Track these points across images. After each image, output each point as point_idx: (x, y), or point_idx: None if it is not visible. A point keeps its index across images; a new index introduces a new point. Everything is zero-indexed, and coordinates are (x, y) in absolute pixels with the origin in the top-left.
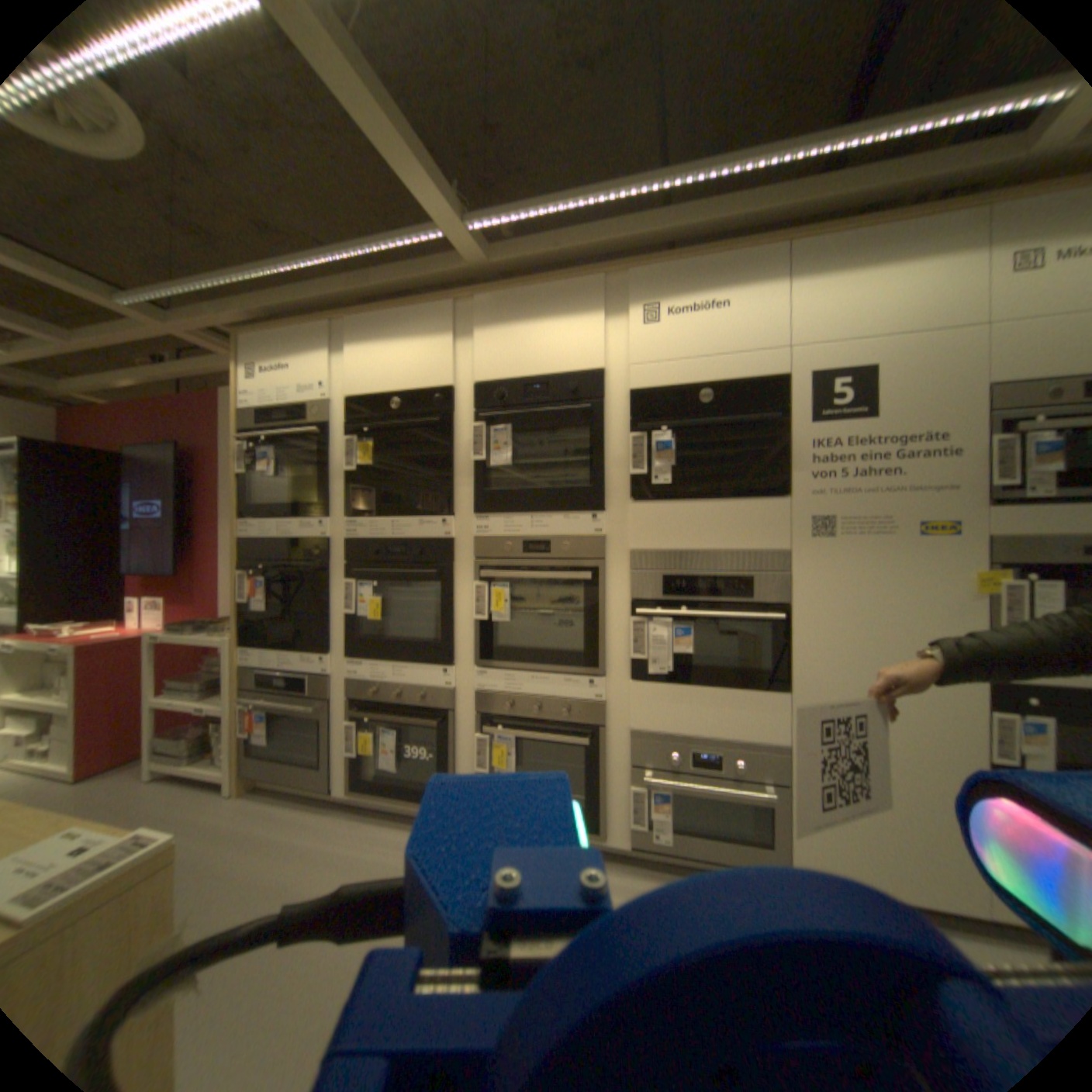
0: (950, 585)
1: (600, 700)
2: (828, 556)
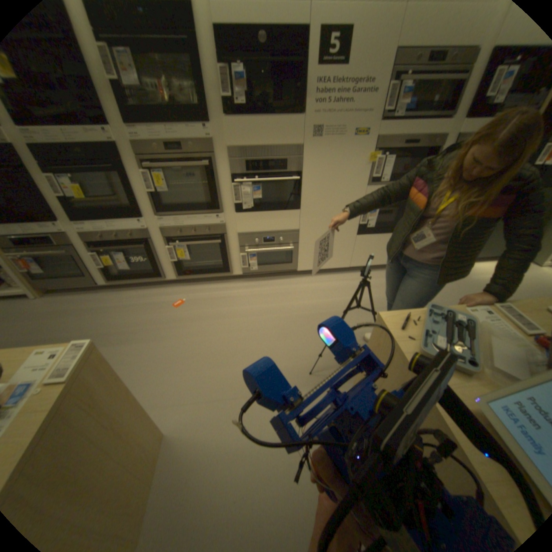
0: (360, 160)
1: (222, 224)
2: (318, 149)
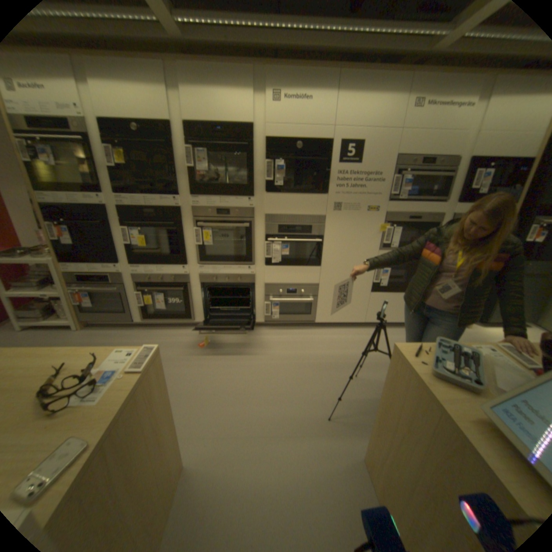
0: (372, 230)
1: (253, 274)
2: (337, 219)
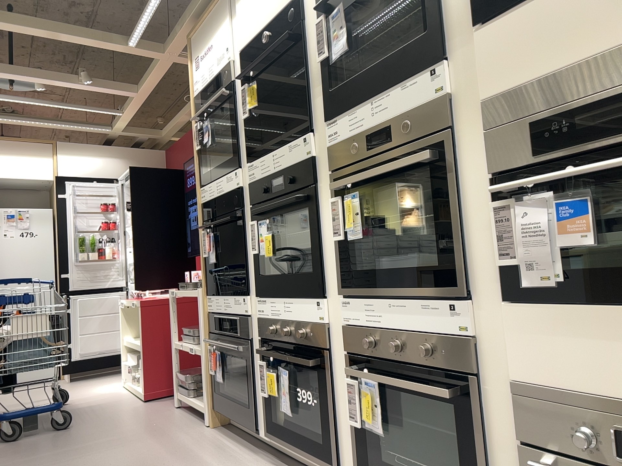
0: None
1: (468, 335)
2: None
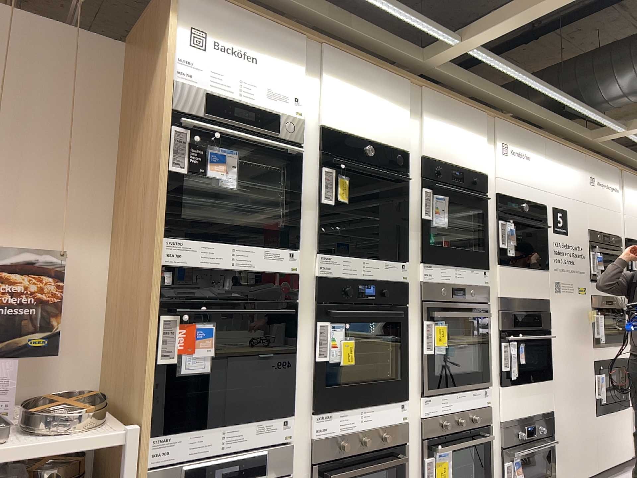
0: (584, 318)
1: (489, 404)
2: (558, 303)
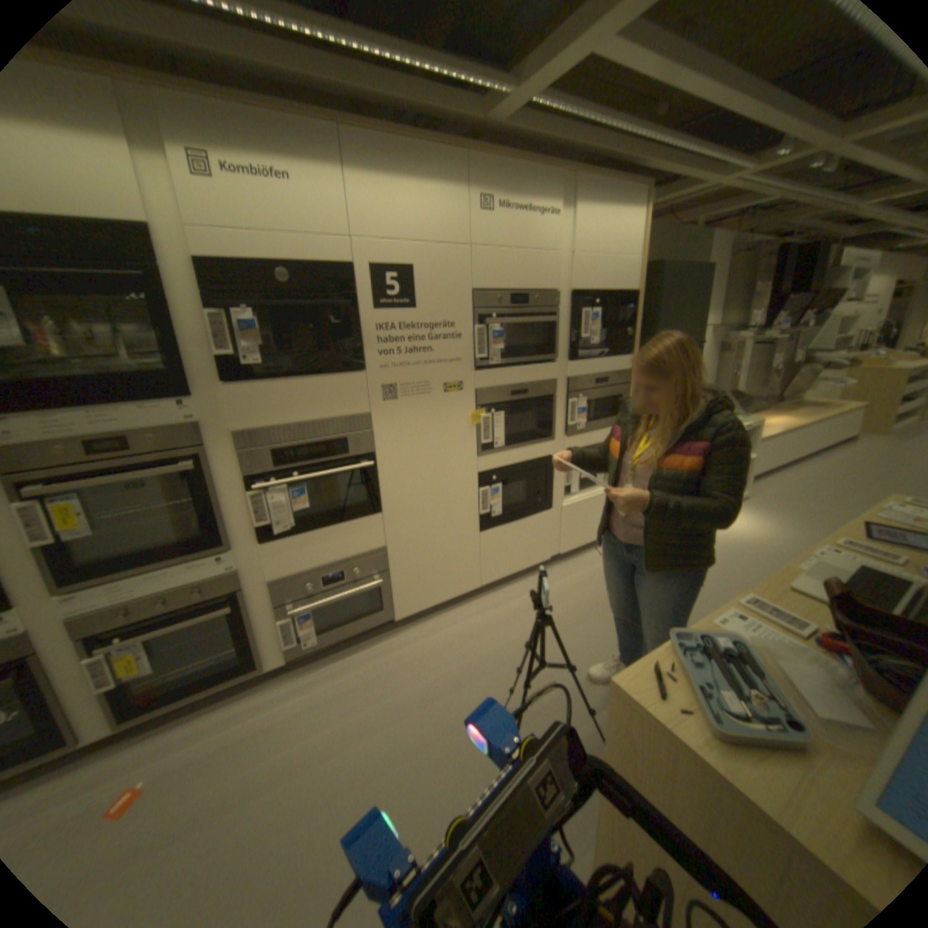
0: (459, 424)
1: (232, 572)
2: (395, 416)
